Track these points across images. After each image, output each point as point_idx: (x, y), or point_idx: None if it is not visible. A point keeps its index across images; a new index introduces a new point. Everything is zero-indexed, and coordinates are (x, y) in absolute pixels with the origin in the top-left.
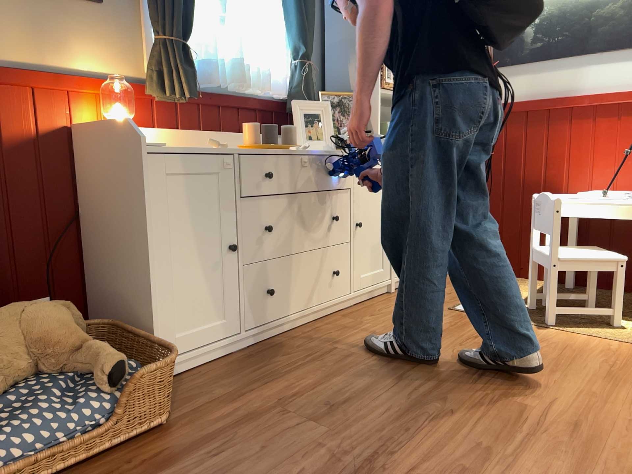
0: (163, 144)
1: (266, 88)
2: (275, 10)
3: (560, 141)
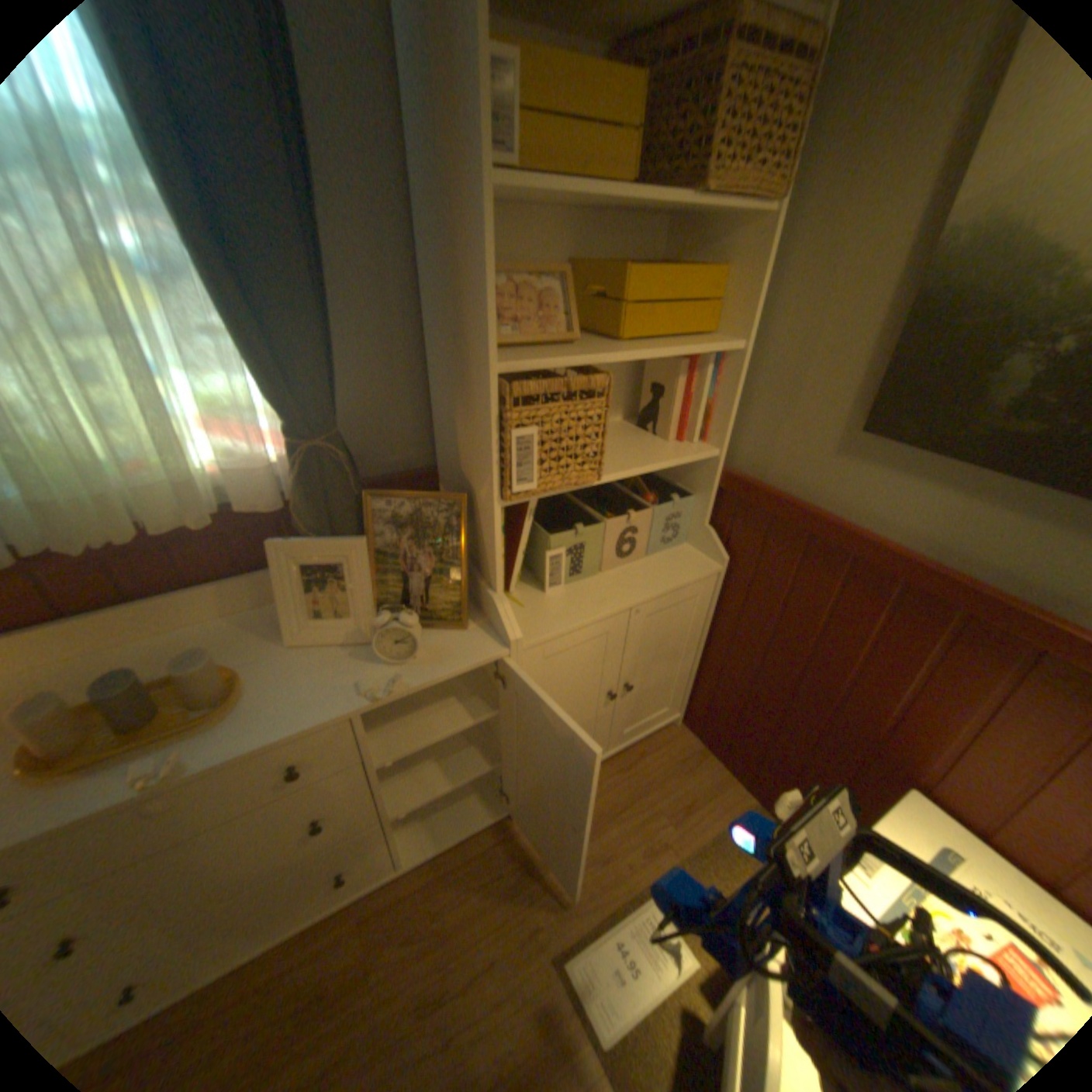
0: None
1: (190, 523)
2: (203, 298)
3: (973, 698)
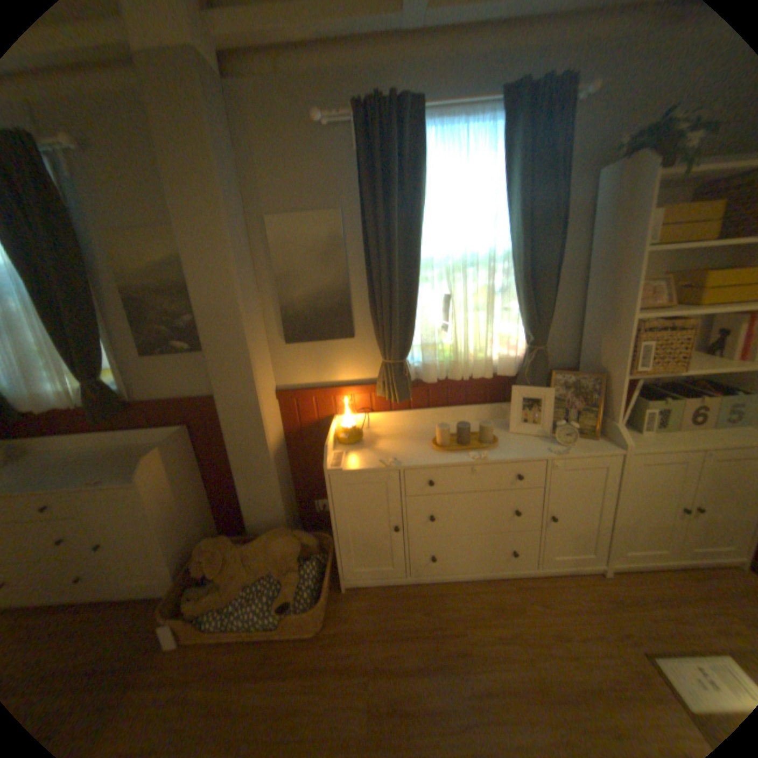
0: (342, 467)
1: (486, 376)
2: (510, 298)
3: None
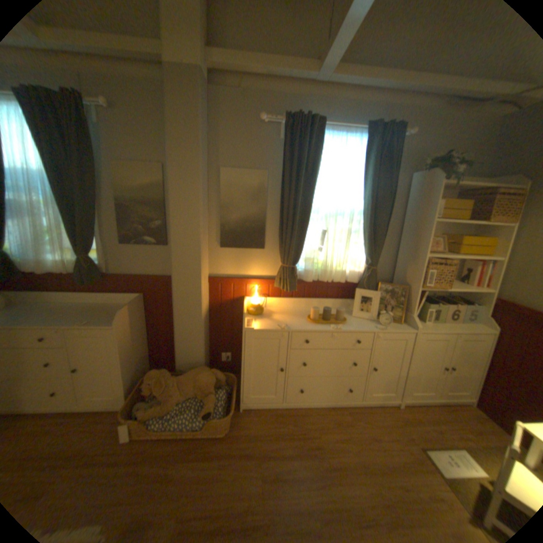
0: (253, 327)
1: (341, 281)
2: (359, 237)
3: None
